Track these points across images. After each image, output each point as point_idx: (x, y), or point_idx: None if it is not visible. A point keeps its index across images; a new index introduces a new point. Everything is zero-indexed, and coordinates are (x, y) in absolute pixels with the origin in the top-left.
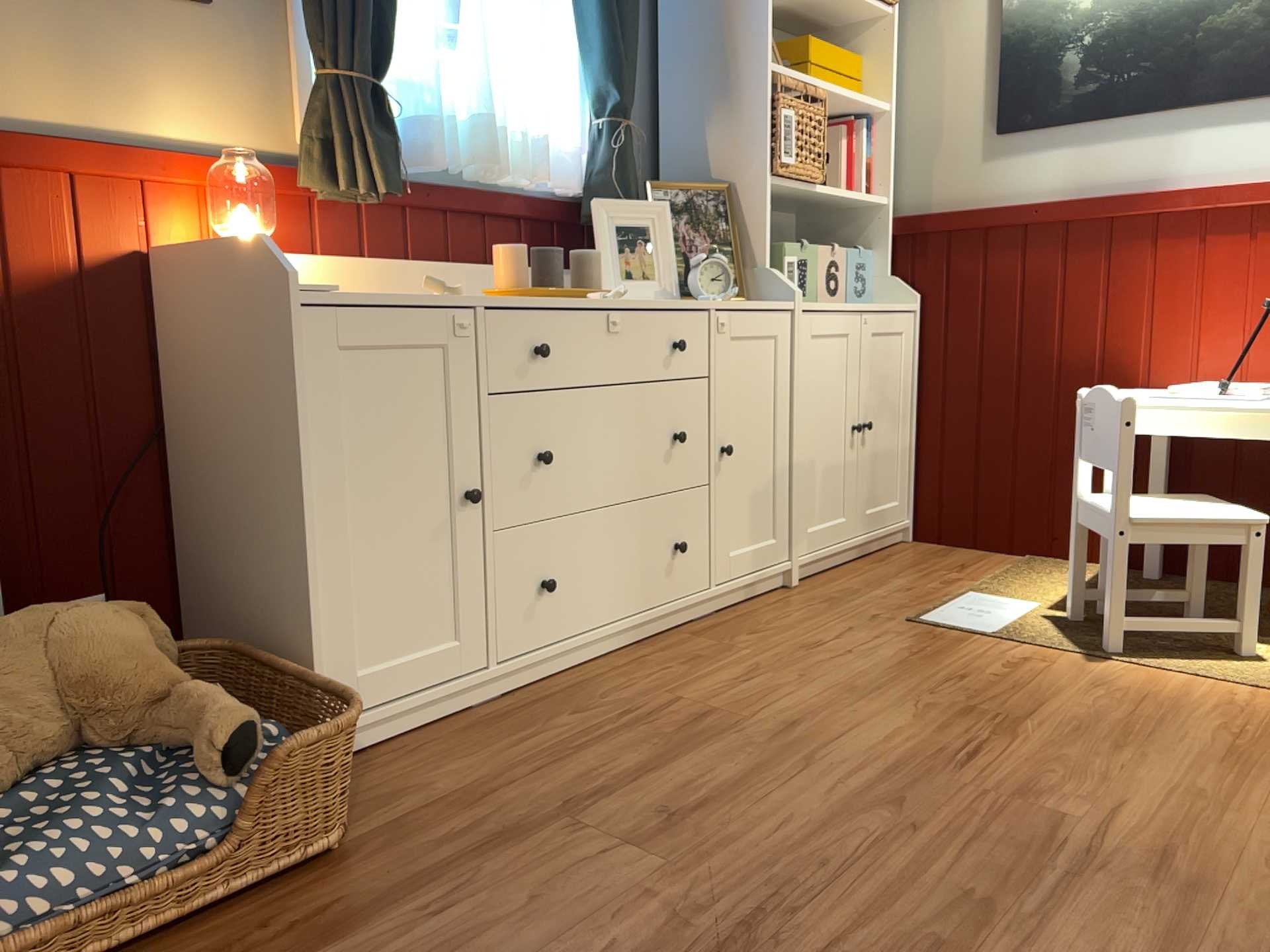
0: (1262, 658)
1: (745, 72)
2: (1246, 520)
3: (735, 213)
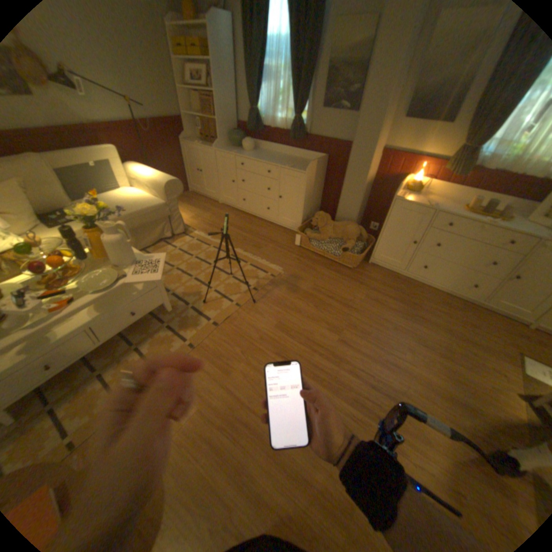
0: None
1: None
2: None
3: None
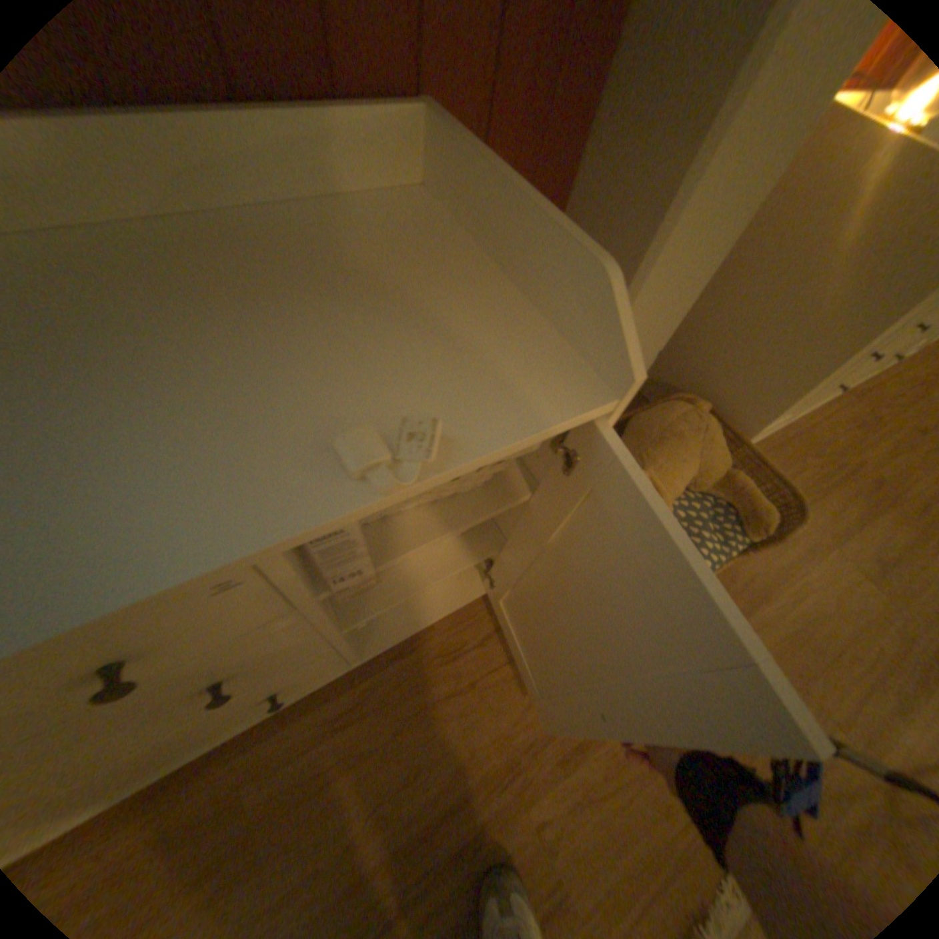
0: None
1: None
2: None
3: None
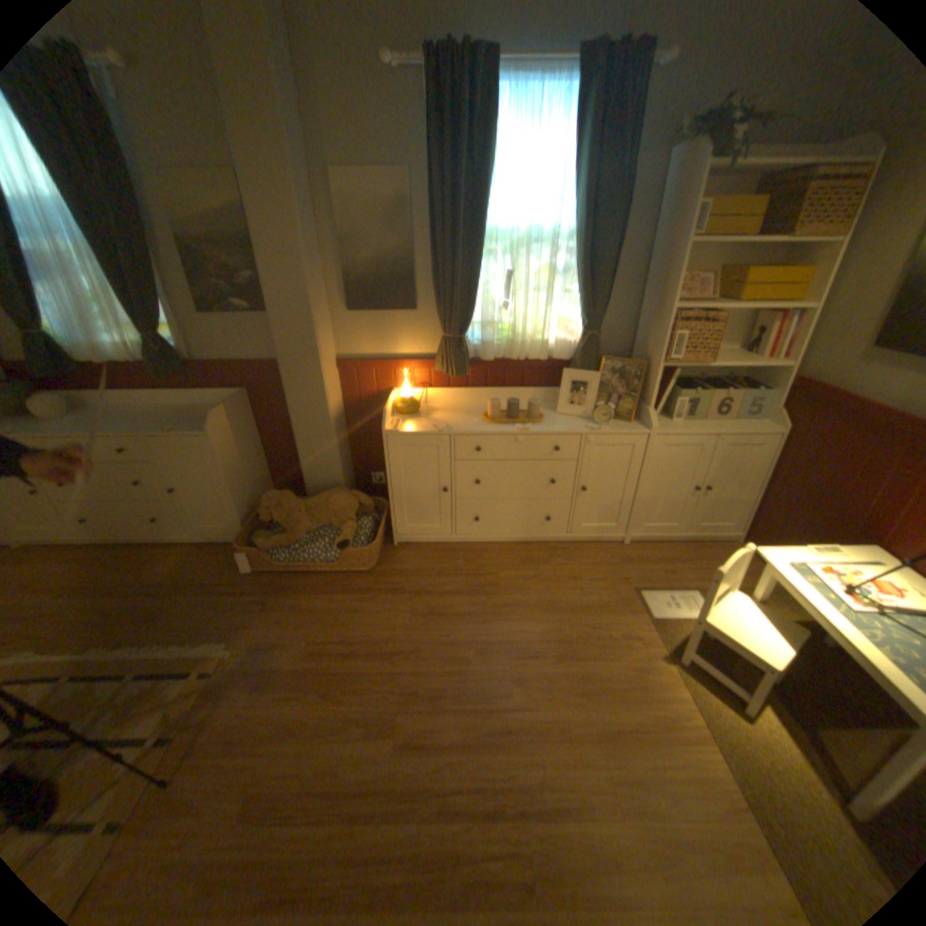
0: (755, 723)
1: (666, 306)
2: (772, 663)
3: (647, 375)
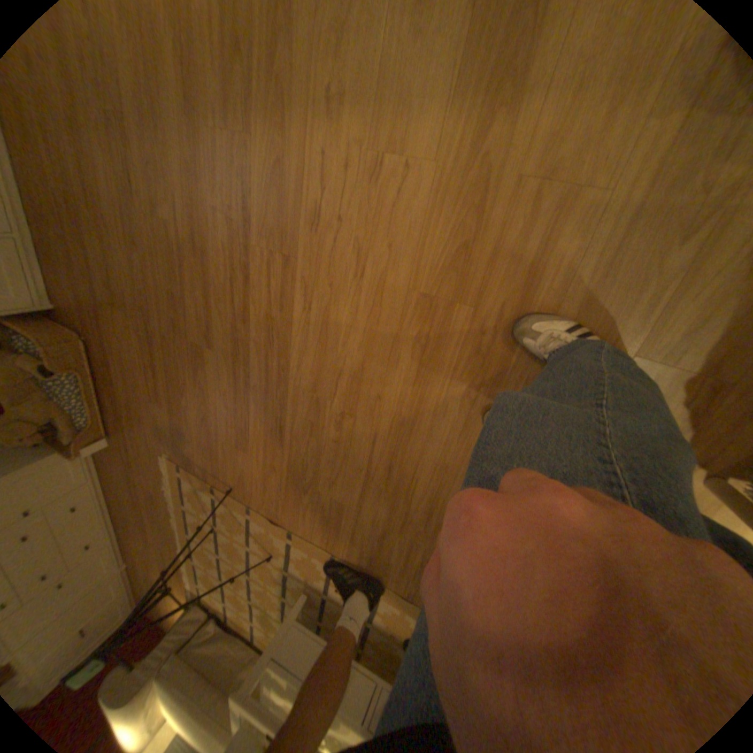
0: None
1: None
2: None
3: None
